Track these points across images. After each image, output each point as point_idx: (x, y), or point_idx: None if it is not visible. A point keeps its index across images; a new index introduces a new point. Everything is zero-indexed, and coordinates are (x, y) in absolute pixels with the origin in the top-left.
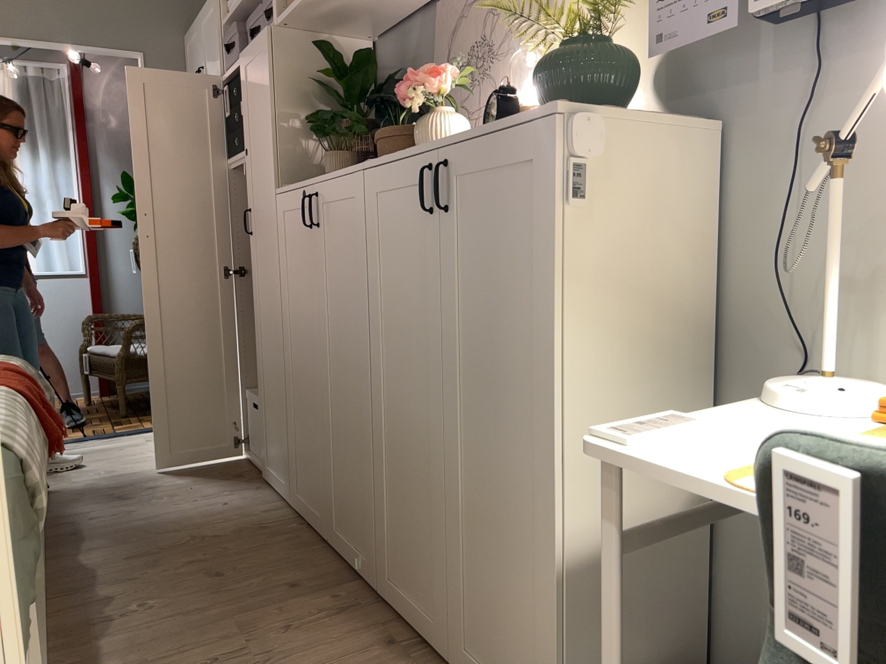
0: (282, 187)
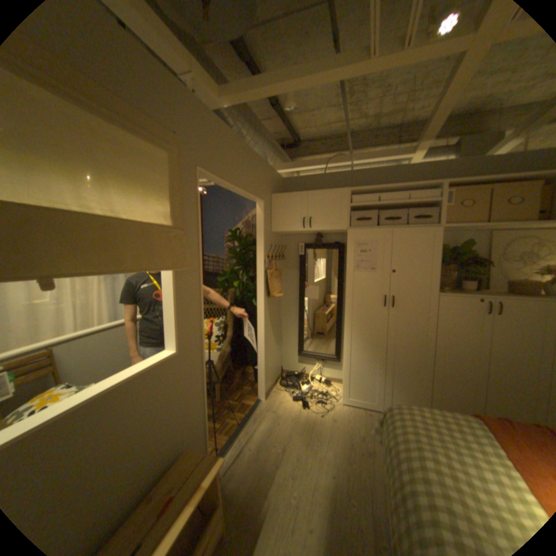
0: (447, 294)
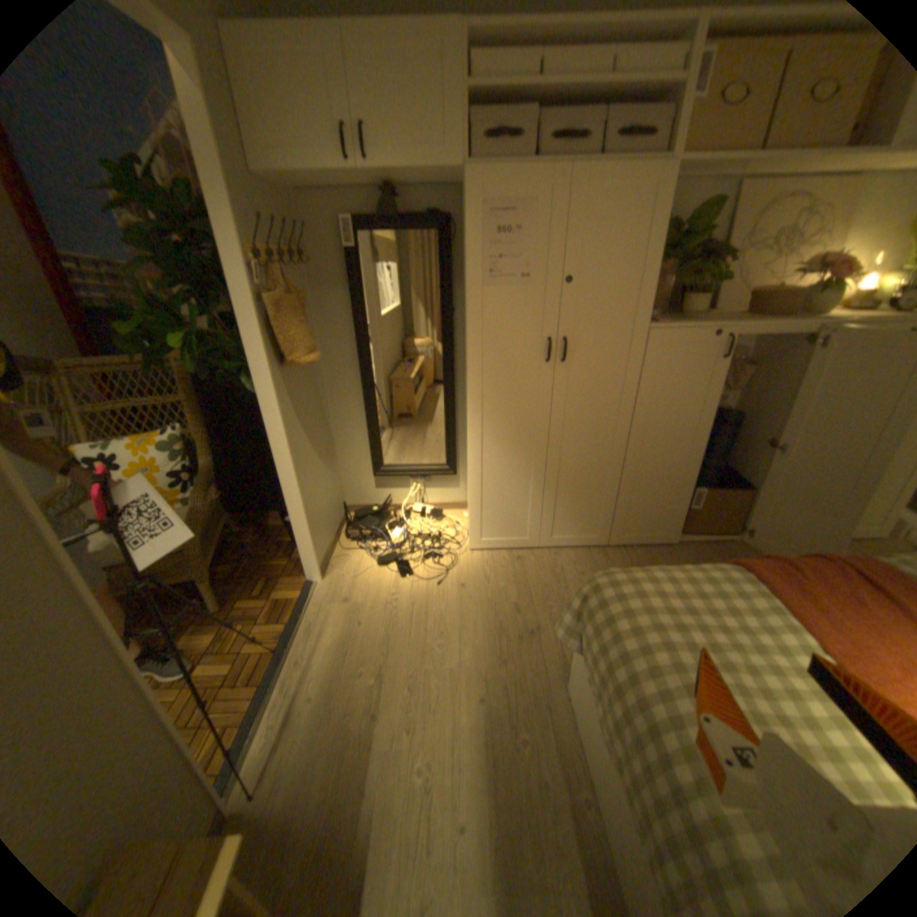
0: (663, 323)
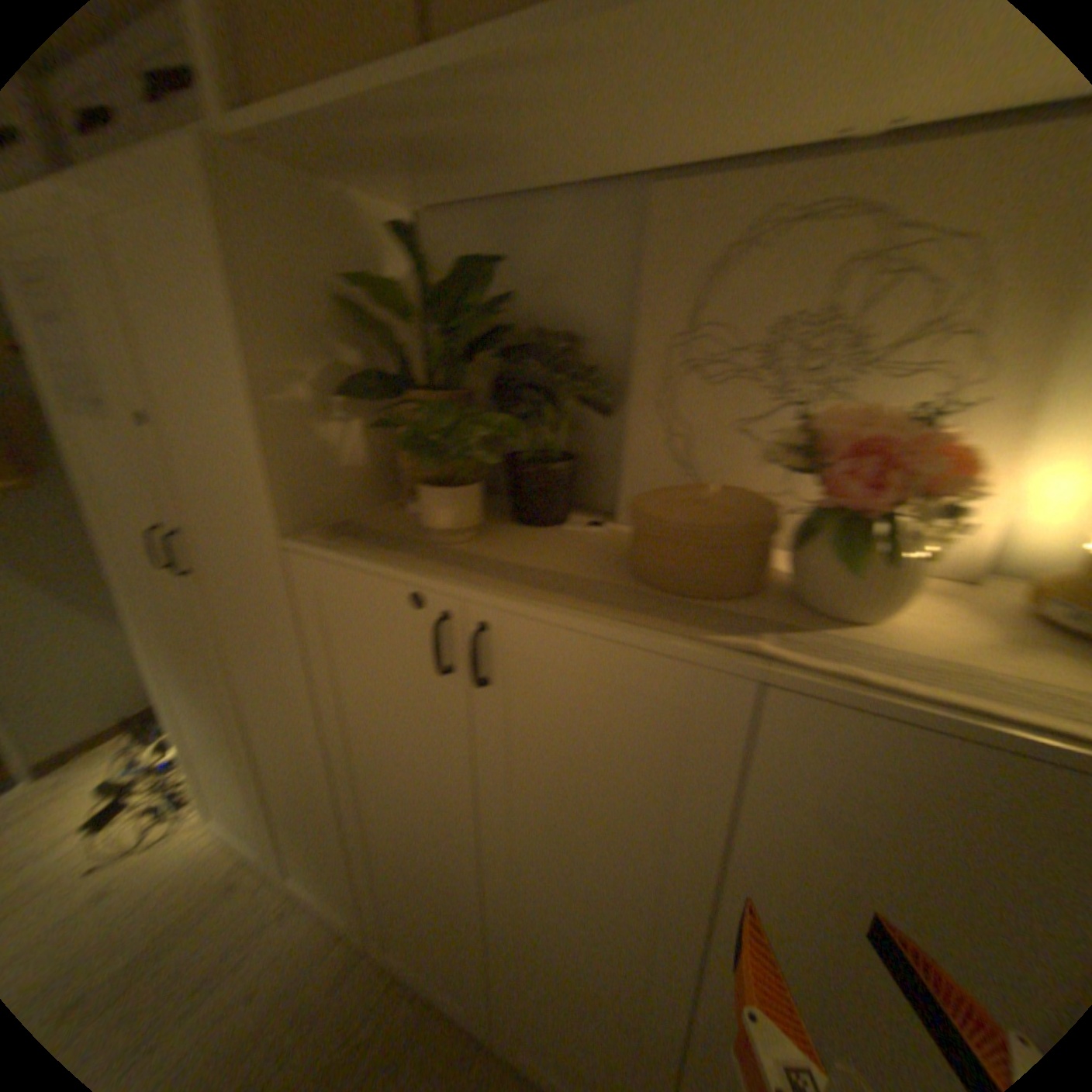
0: (305, 540)
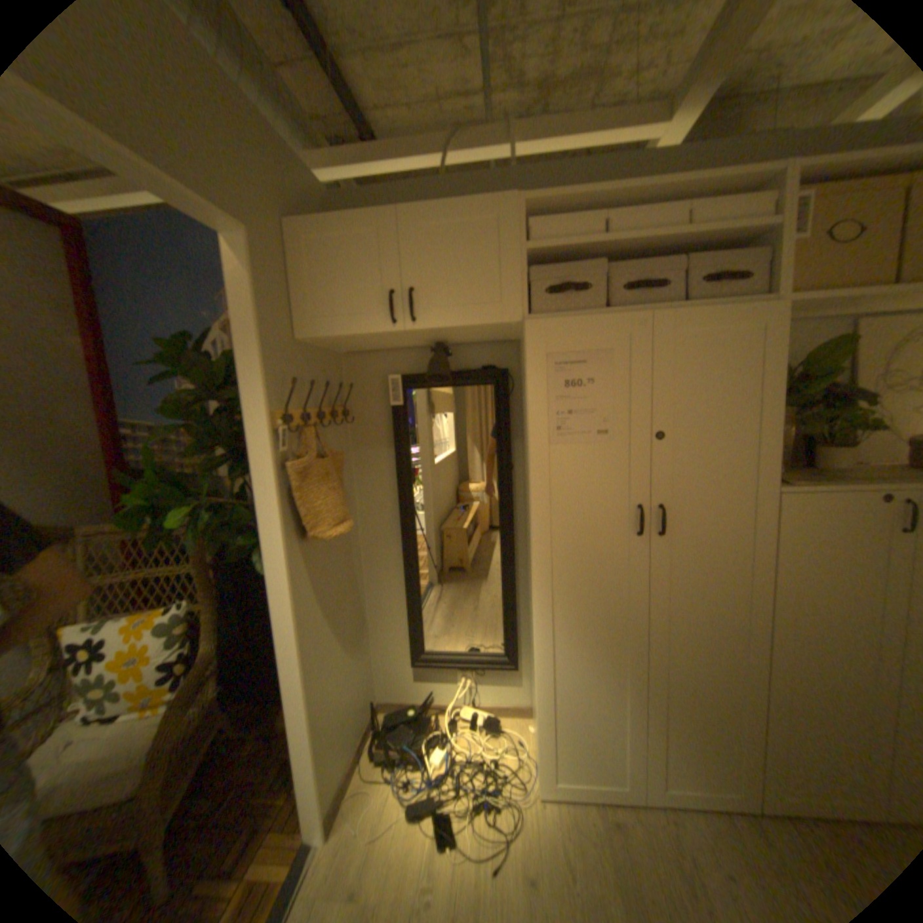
0: (799, 487)
